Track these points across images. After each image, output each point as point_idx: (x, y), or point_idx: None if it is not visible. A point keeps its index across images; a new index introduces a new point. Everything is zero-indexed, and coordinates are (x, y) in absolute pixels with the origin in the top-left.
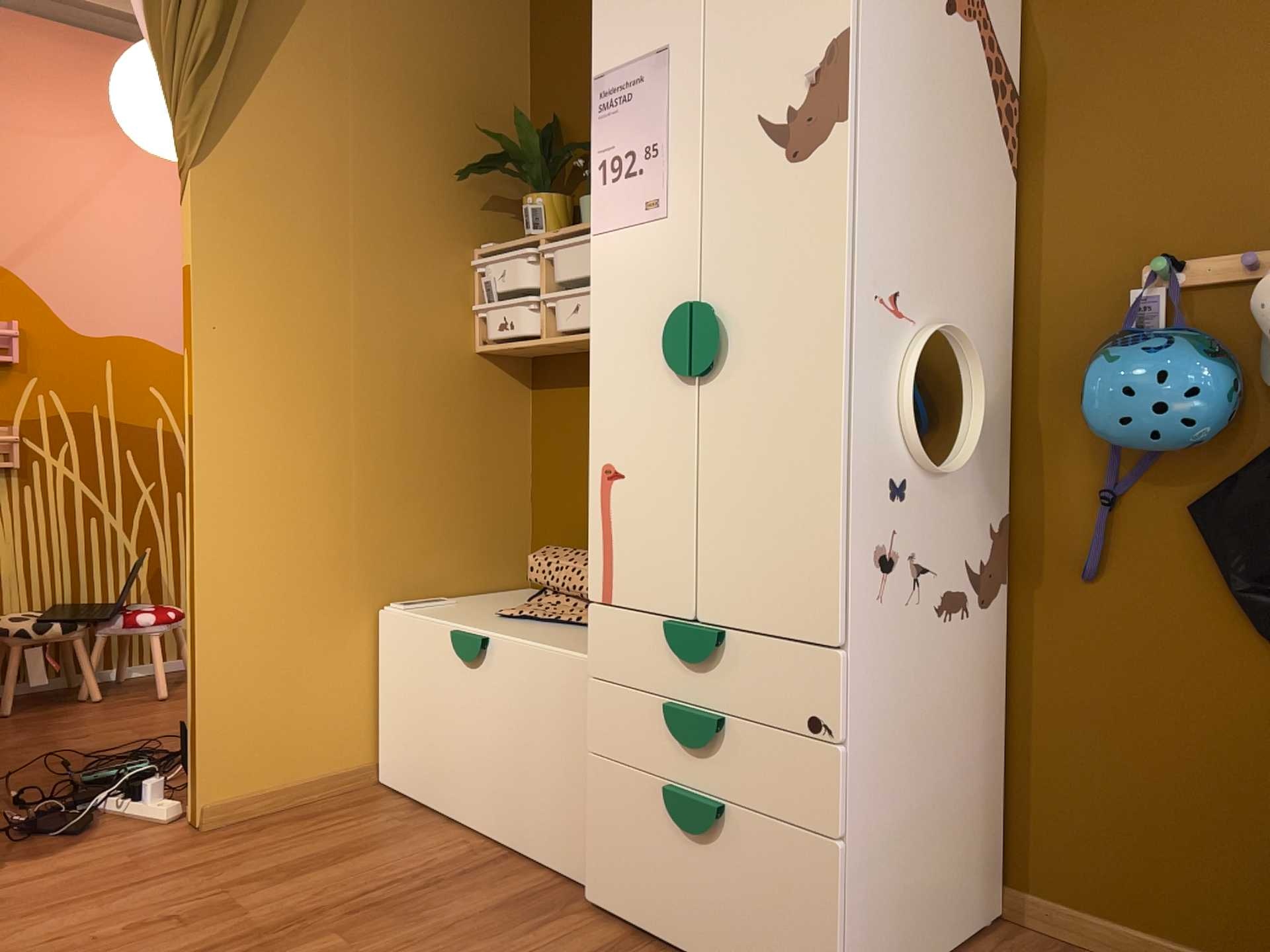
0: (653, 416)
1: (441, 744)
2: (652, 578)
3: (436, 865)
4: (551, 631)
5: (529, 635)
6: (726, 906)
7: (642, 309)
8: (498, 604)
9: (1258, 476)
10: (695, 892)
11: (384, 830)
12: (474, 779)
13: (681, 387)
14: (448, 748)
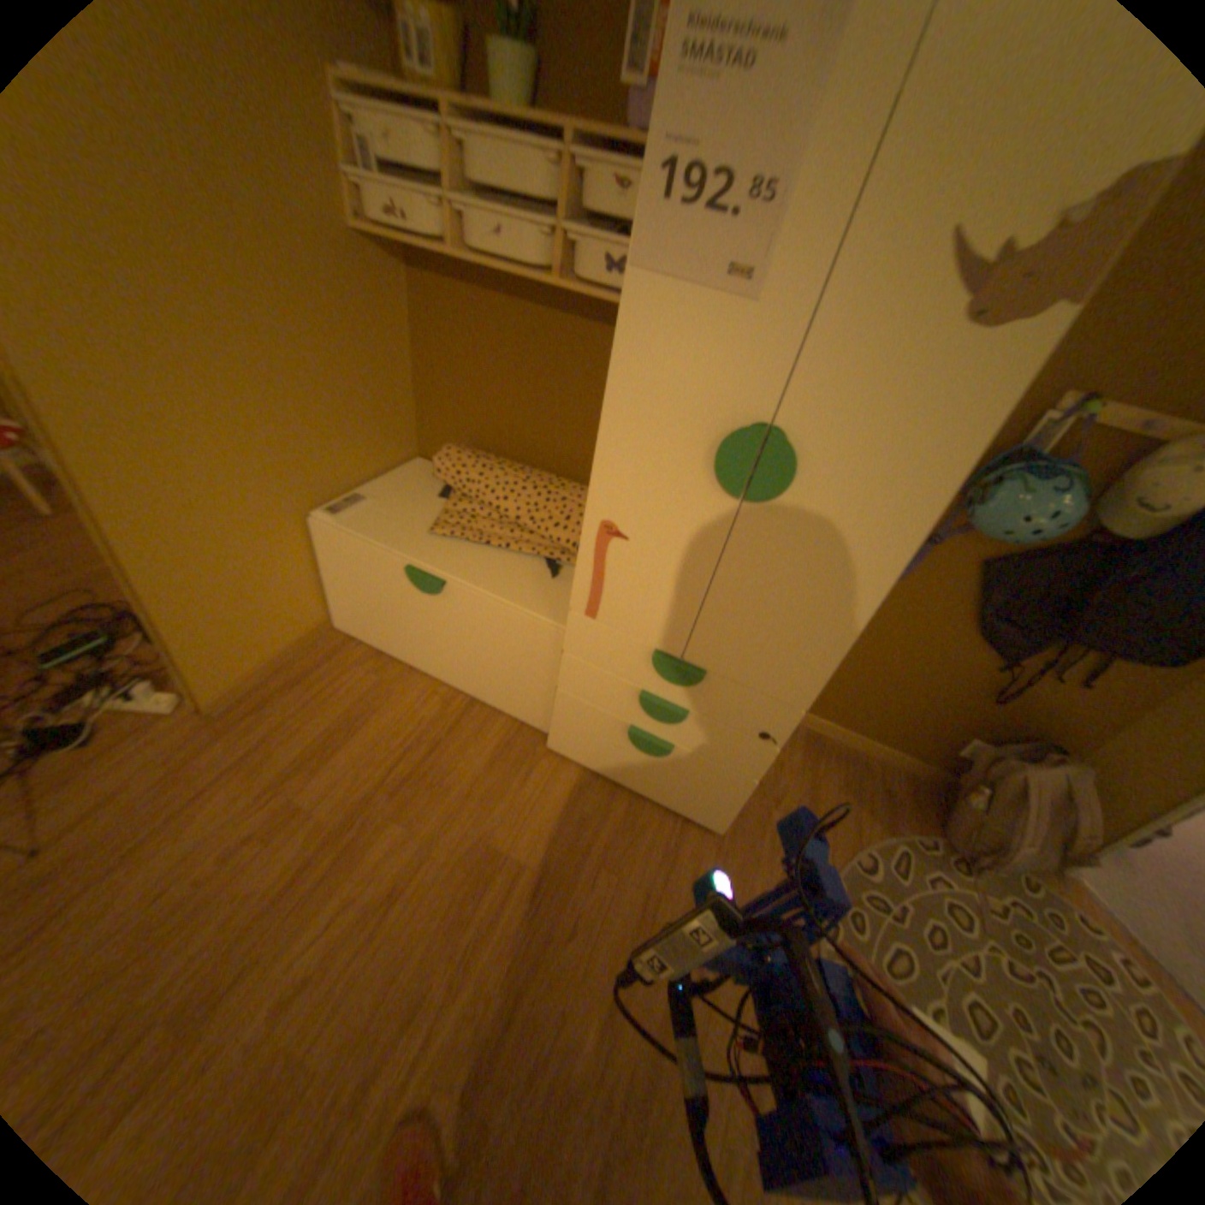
0: (676, 507)
1: (402, 628)
2: (643, 619)
3: (430, 724)
4: (496, 566)
5: (484, 579)
6: (661, 780)
7: (688, 399)
8: (417, 502)
9: (1047, 566)
10: (639, 769)
11: (371, 689)
12: (438, 656)
13: (719, 497)
14: (410, 632)
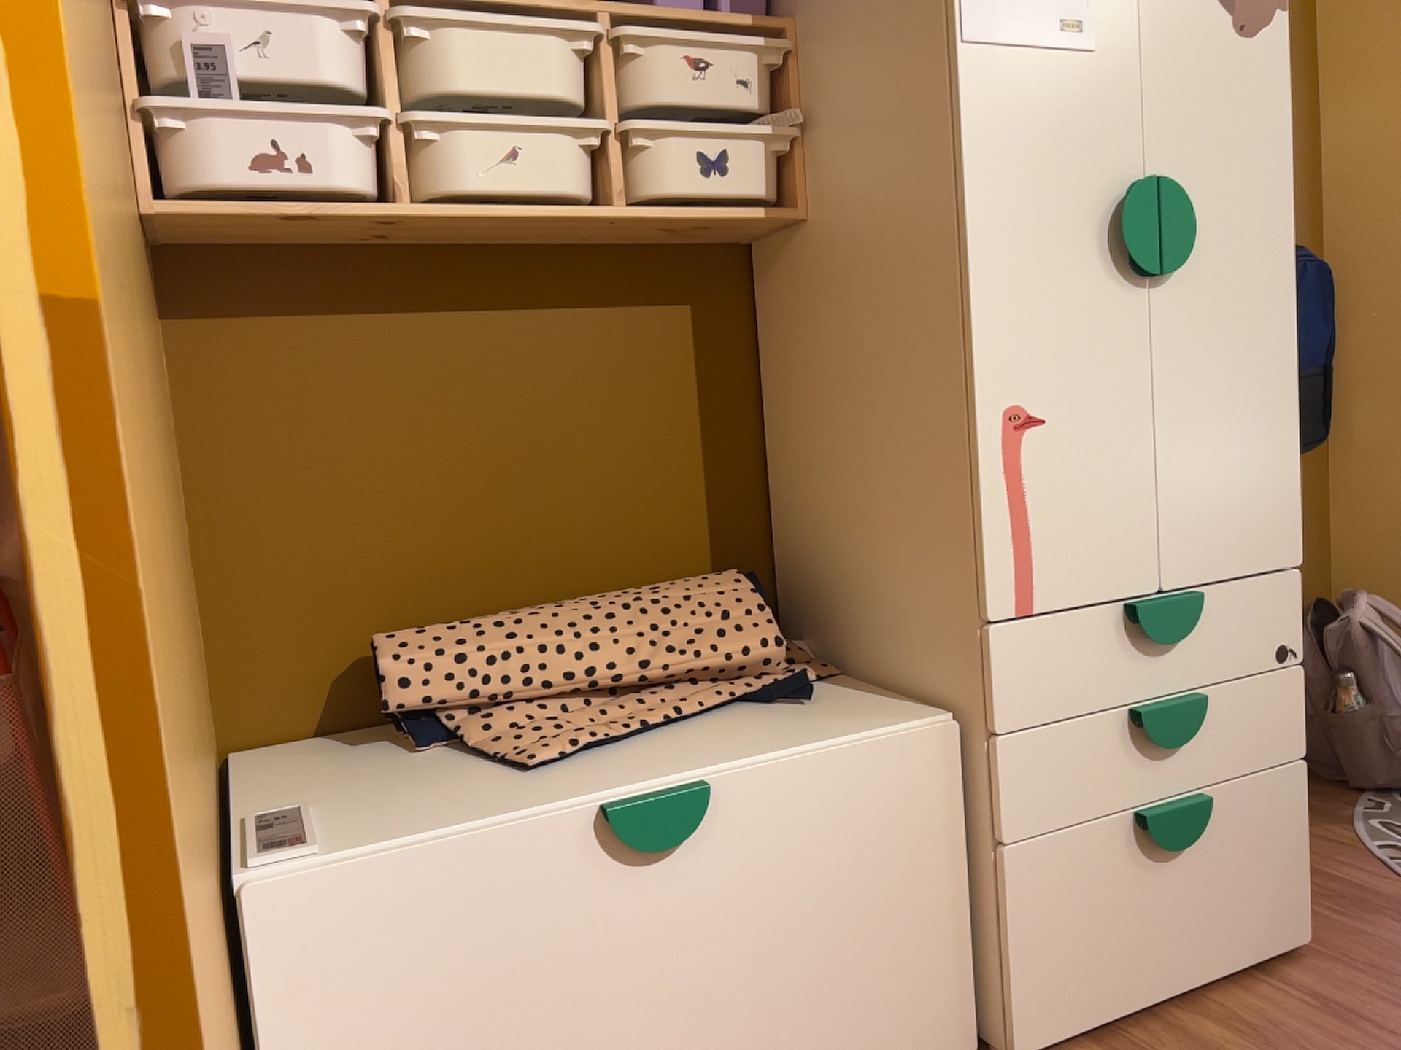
0: (1090, 332)
1: None
2: (1100, 555)
3: None
4: (715, 737)
5: (743, 749)
6: (1207, 905)
7: (1063, 178)
8: (390, 771)
9: None
10: (1173, 919)
11: None
12: None
13: (1129, 292)
14: None
